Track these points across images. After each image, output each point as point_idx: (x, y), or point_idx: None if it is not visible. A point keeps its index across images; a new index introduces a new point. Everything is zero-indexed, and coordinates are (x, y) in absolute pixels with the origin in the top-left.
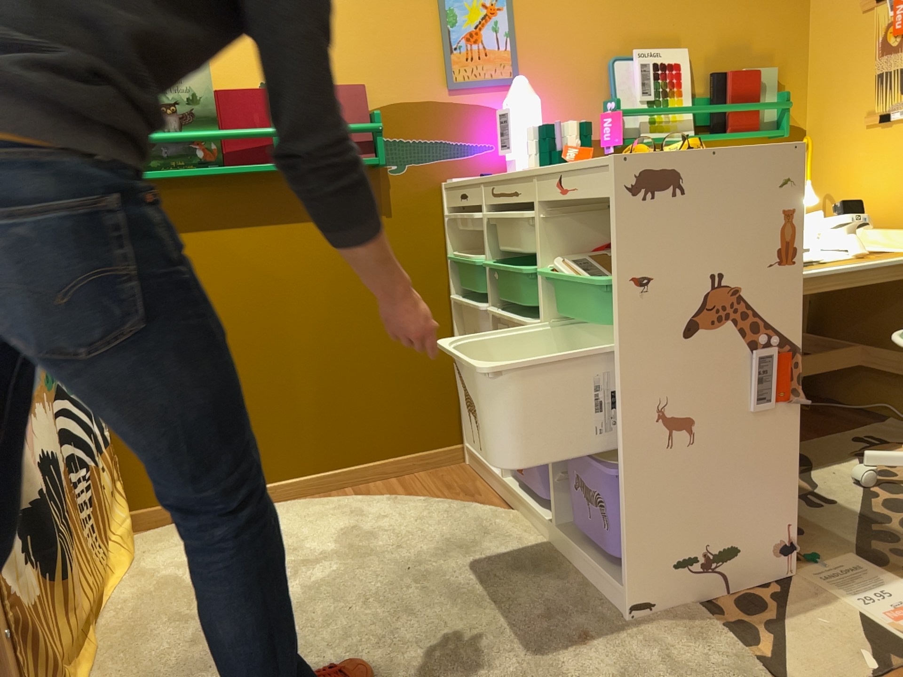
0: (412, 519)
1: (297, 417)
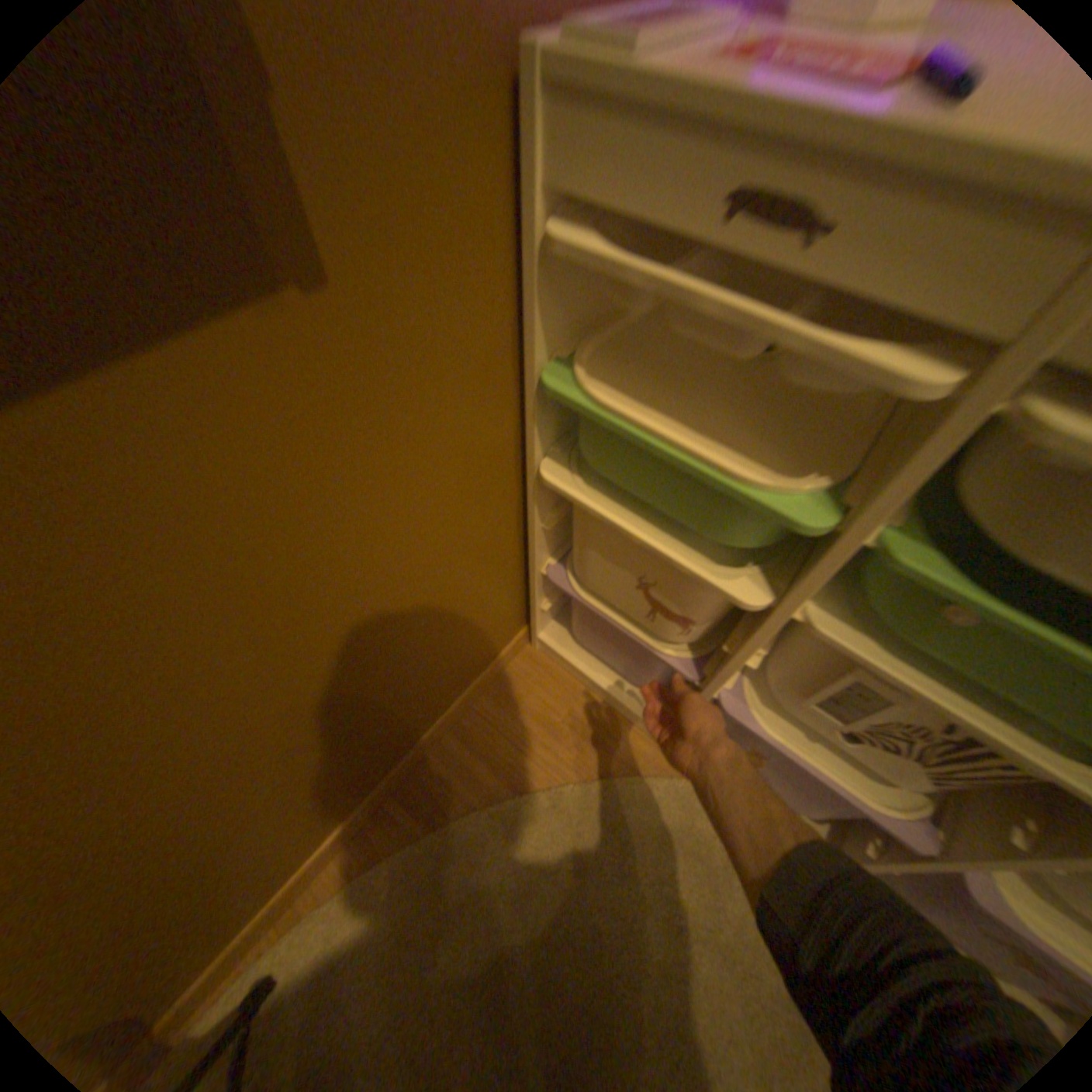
0: (572, 877)
1: (255, 849)
